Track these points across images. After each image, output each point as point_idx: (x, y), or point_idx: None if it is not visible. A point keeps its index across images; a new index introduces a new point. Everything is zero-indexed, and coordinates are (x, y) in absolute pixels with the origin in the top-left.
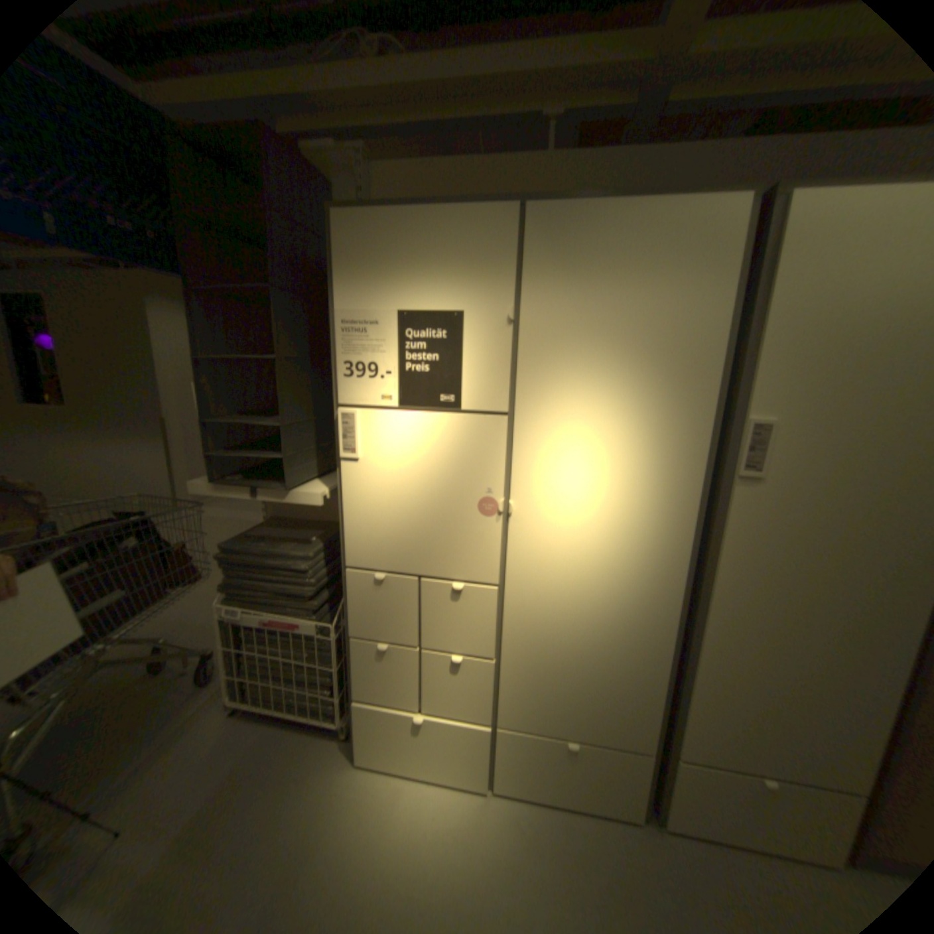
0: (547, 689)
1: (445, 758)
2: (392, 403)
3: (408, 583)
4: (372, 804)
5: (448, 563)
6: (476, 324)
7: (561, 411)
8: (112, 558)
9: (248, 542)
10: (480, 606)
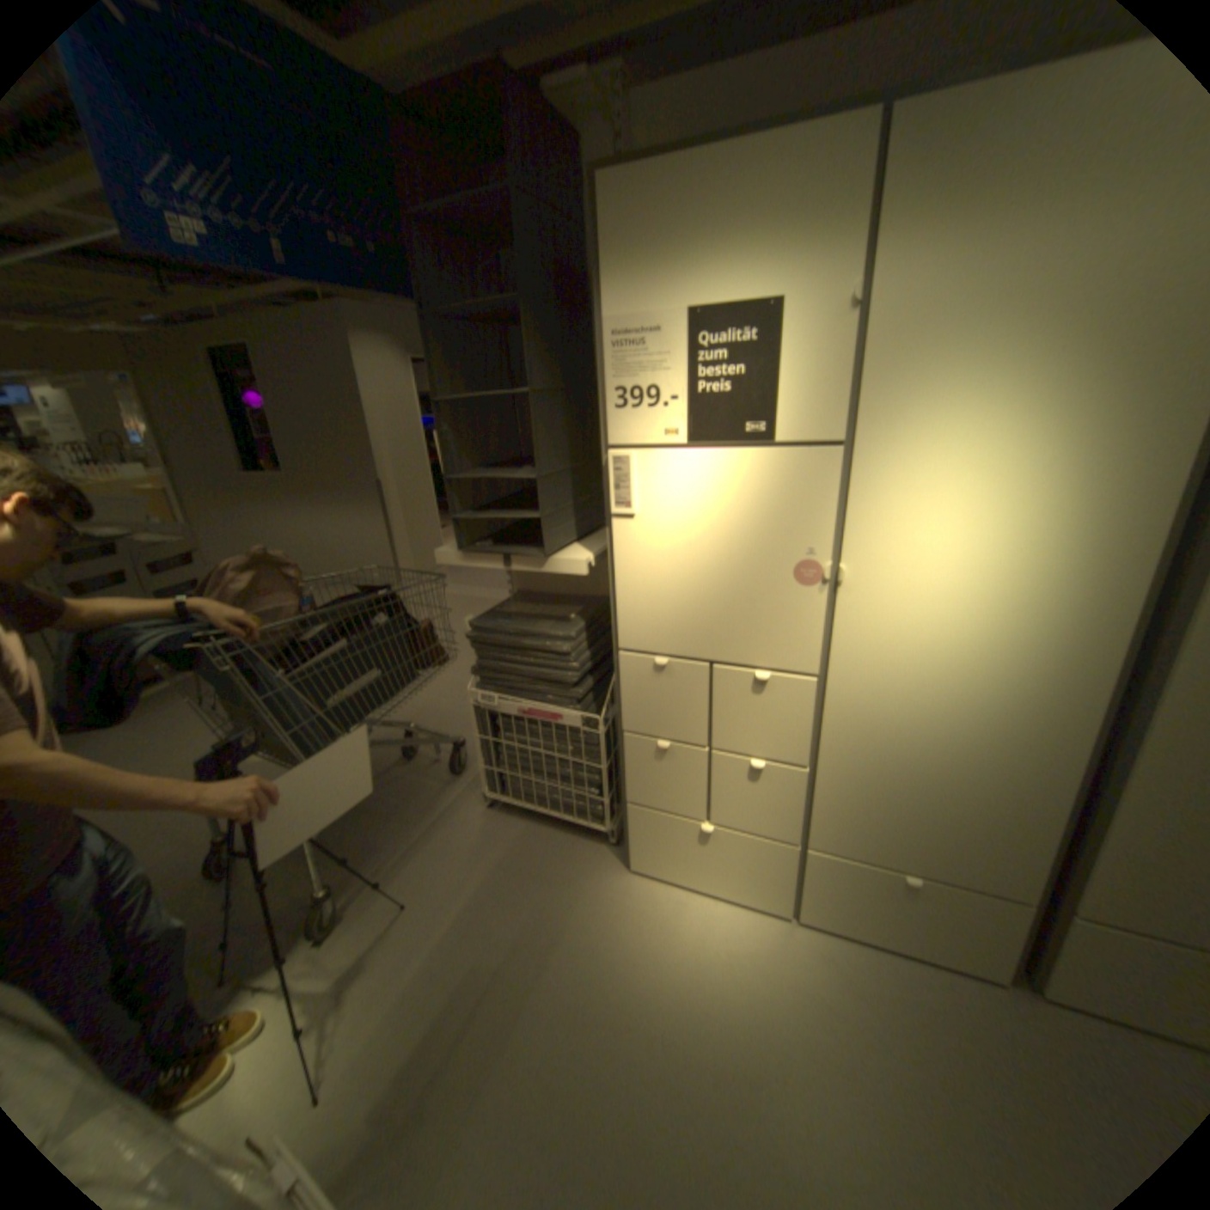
0: (882, 809)
1: (740, 876)
2: (678, 439)
3: (696, 671)
4: (654, 916)
5: (750, 647)
6: (801, 314)
7: (930, 433)
8: (365, 636)
9: (500, 620)
10: (792, 702)
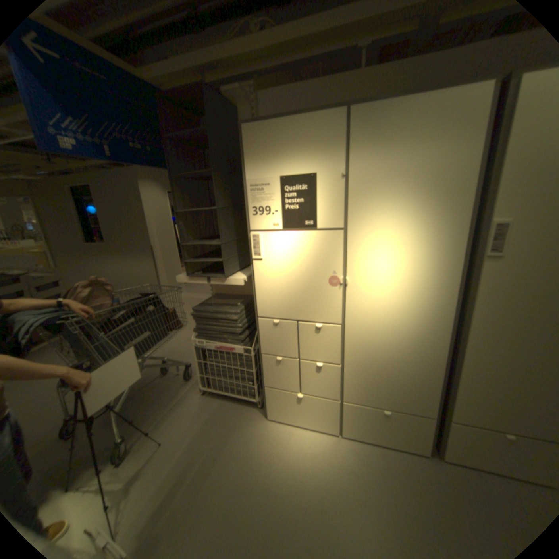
0: (371, 381)
1: (315, 417)
2: (279, 227)
3: (291, 324)
4: (278, 439)
5: (313, 313)
6: (324, 179)
7: (375, 225)
8: (143, 316)
9: (206, 306)
10: (331, 336)
